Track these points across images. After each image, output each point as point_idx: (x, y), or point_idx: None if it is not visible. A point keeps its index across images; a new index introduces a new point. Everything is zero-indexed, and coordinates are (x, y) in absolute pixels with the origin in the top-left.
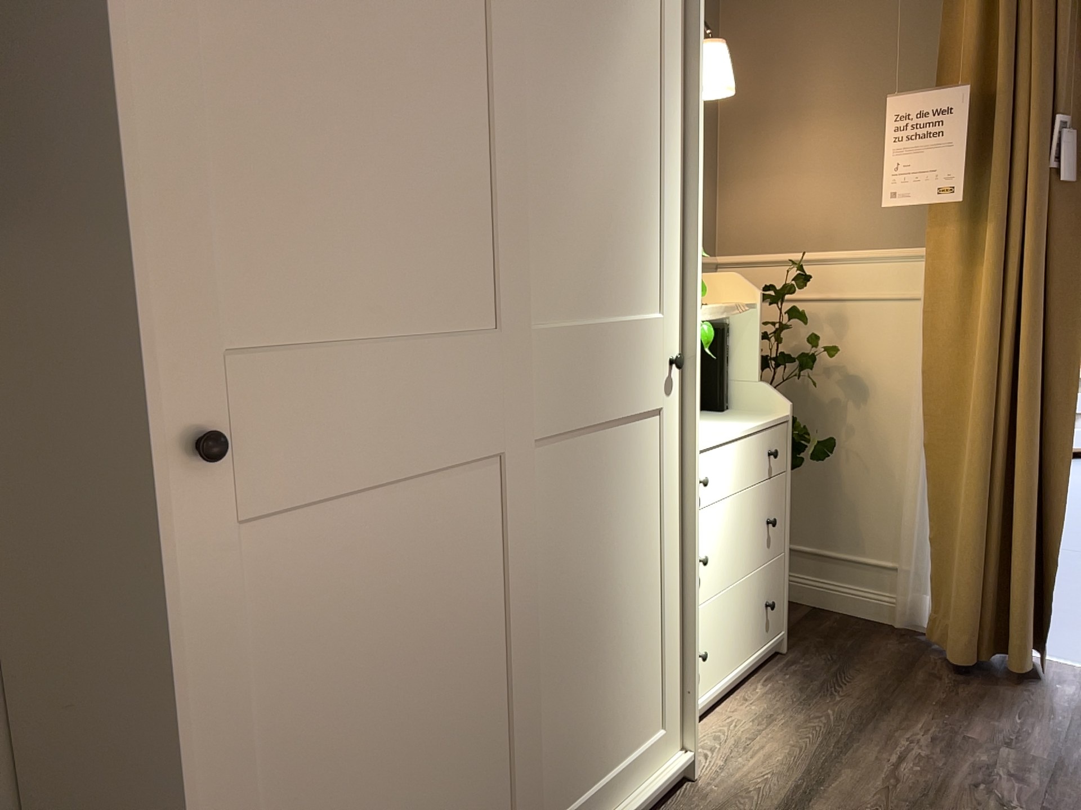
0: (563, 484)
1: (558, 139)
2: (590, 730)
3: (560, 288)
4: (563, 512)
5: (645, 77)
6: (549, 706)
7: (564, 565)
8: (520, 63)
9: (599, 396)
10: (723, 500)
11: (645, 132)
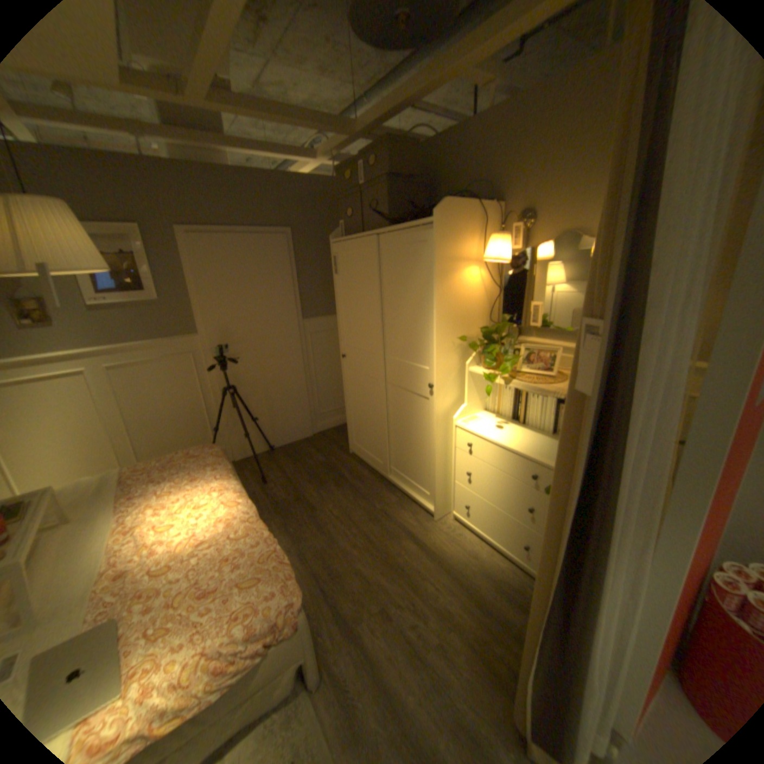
0: (396, 398)
1: (393, 315)
2: (404, 463)
3: (395, 351)
4: (397, 405)
5: (421, 293)
6: (394, 445)
7: (397, 417)
8: (383, 299)
9: (404, 383)
10: (487, 465)
11: (421, 310)
